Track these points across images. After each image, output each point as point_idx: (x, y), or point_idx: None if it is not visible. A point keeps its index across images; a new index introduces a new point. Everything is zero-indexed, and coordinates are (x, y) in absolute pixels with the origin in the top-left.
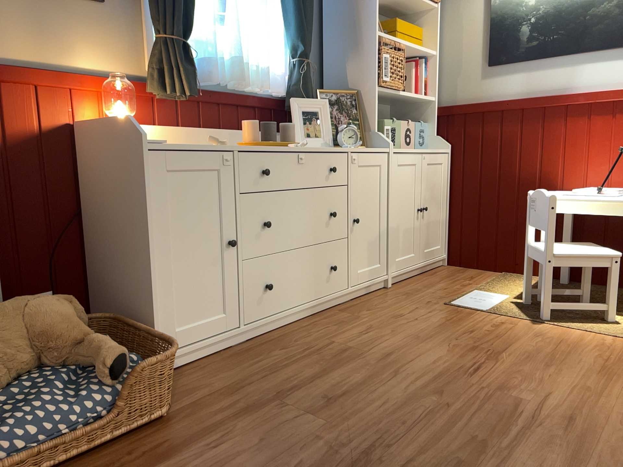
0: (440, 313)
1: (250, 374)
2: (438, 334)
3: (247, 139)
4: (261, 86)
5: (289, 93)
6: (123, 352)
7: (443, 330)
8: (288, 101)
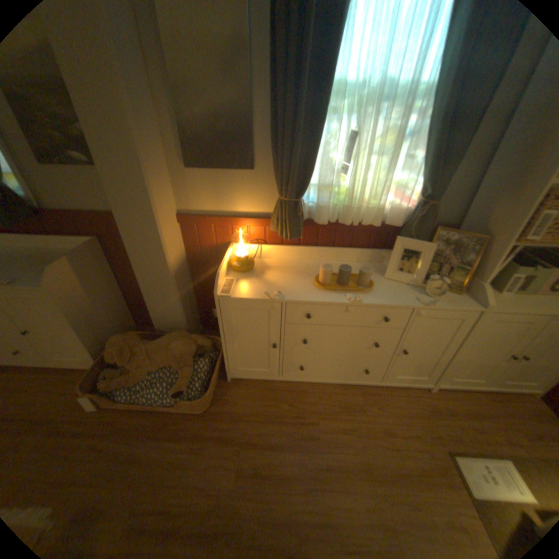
0: (427, 462)
1: (256, 413)
2: (389, 485)
3: (320, 279)
4: (372, 223)
5: (406, 225)
6: (182, 390)
7: (399, 485)
8: (403, 232)
